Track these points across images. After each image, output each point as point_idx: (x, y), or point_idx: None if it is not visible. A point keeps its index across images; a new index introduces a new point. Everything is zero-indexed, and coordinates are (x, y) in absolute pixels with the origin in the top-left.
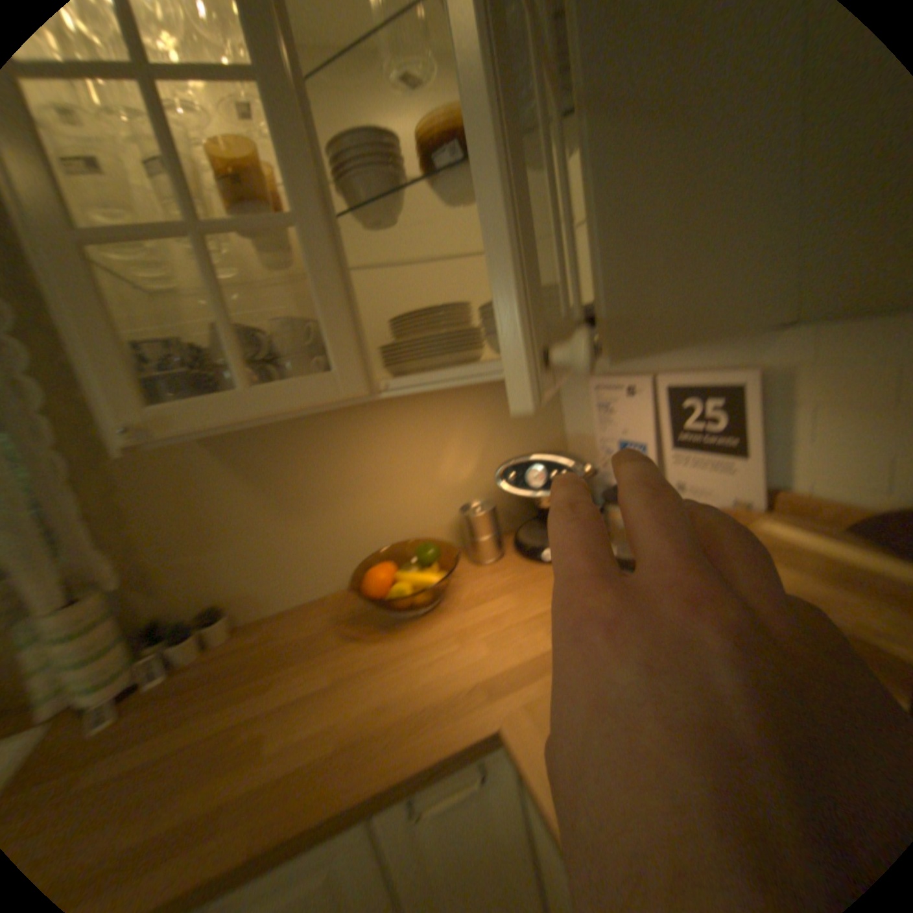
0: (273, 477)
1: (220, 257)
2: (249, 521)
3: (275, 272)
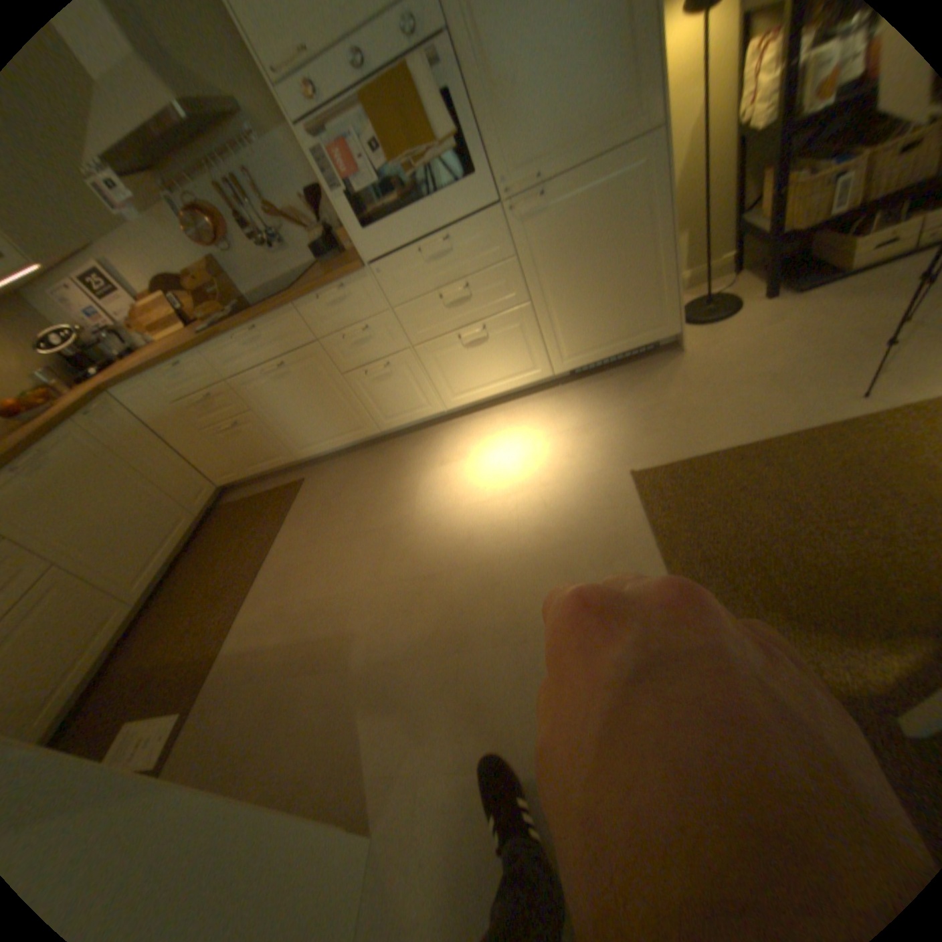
0: None
1: None
2: None
3: None
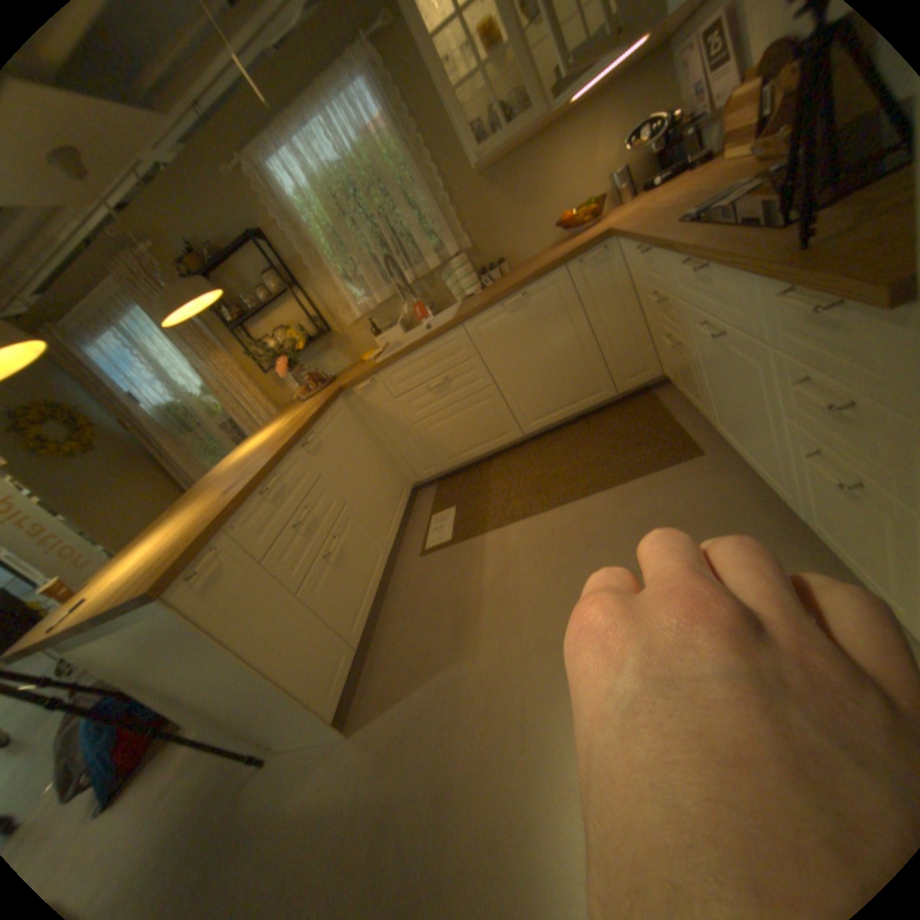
0: (516, 184)
1: (476, 72)
2: (510, 210)
3: (499, 67)
